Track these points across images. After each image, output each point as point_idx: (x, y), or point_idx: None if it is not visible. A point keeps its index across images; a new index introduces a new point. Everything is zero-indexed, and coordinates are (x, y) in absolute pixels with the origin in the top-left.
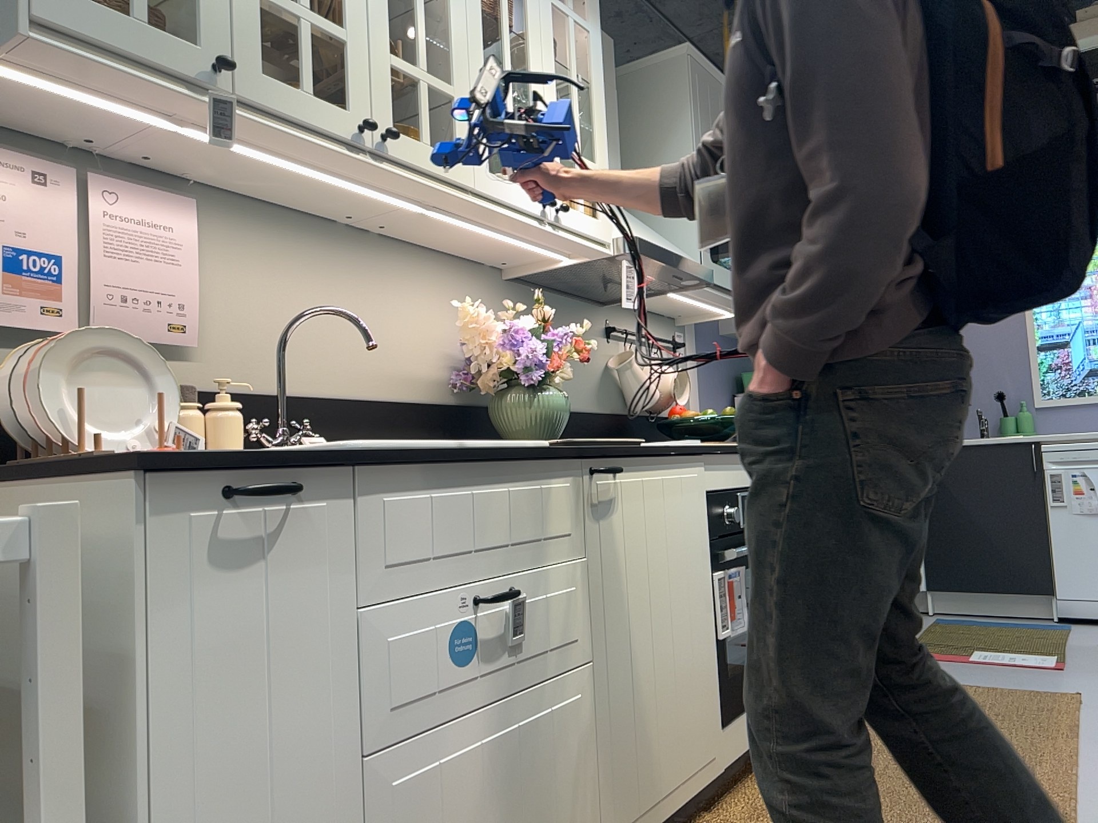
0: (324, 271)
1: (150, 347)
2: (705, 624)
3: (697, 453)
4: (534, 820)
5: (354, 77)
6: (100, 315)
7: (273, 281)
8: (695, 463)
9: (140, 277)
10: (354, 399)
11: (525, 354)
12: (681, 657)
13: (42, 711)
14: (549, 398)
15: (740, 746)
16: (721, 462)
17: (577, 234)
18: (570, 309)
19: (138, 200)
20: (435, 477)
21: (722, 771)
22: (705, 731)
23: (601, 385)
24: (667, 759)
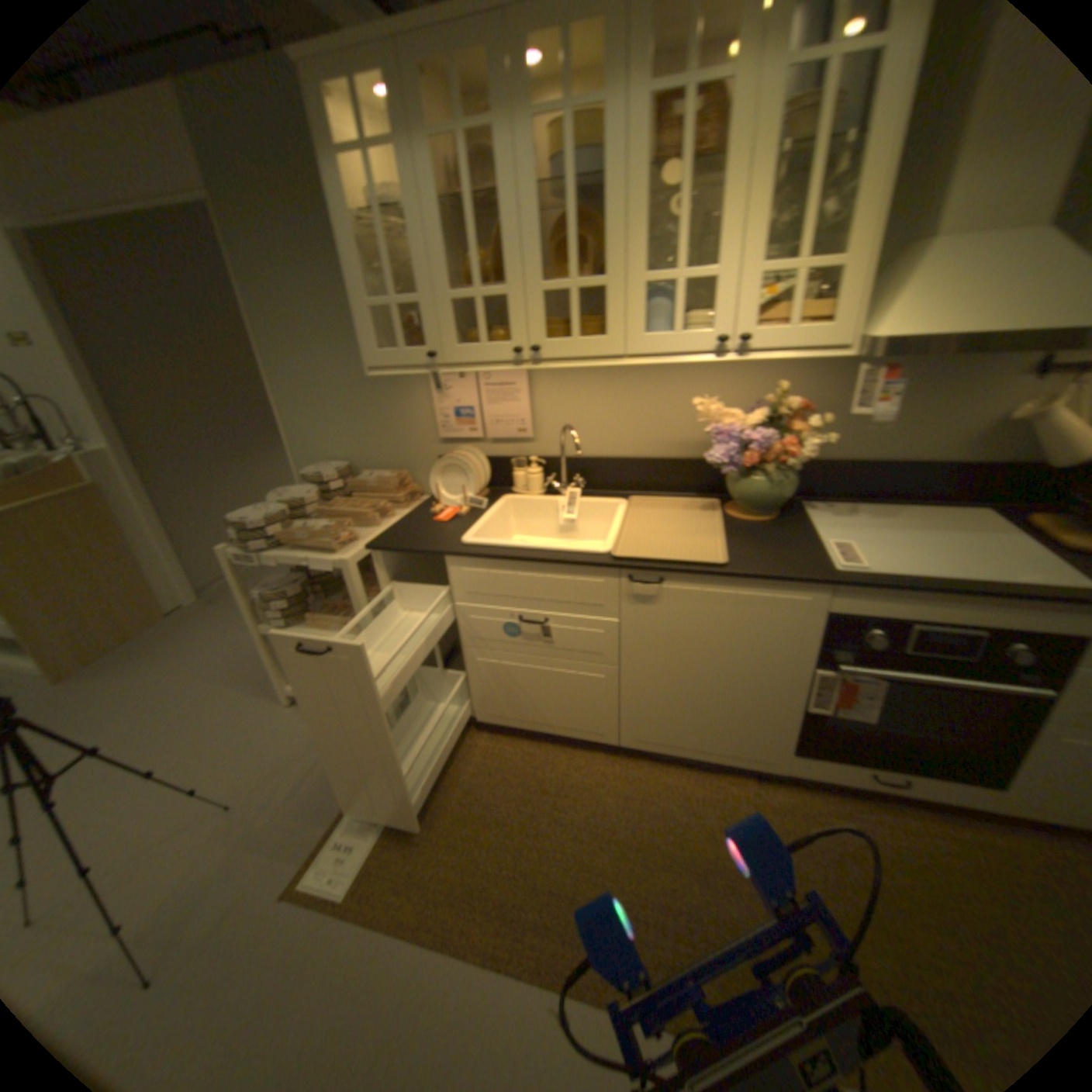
0: (615, 382)
1: (478, 460)
2: (786, 697)
3: (810, 585)
4: (565, 707)
5: (516, 318)
6: (491, 431)
7: (580, 396)
8: (808, 591)
9: (504, 412)
10: (632, 460)
11: (723, 454)
12: (737, 702)
13: (357, 605)
14: (761, 482)
15: (827, 780)
16: (879, 596)
17: (787, 350)
18: (946, 354)
19: (500, 375)
20: (496, 566)
21: (790, 778)
22: (764, 749)
23: (986, 432)
24: (700, 738)
